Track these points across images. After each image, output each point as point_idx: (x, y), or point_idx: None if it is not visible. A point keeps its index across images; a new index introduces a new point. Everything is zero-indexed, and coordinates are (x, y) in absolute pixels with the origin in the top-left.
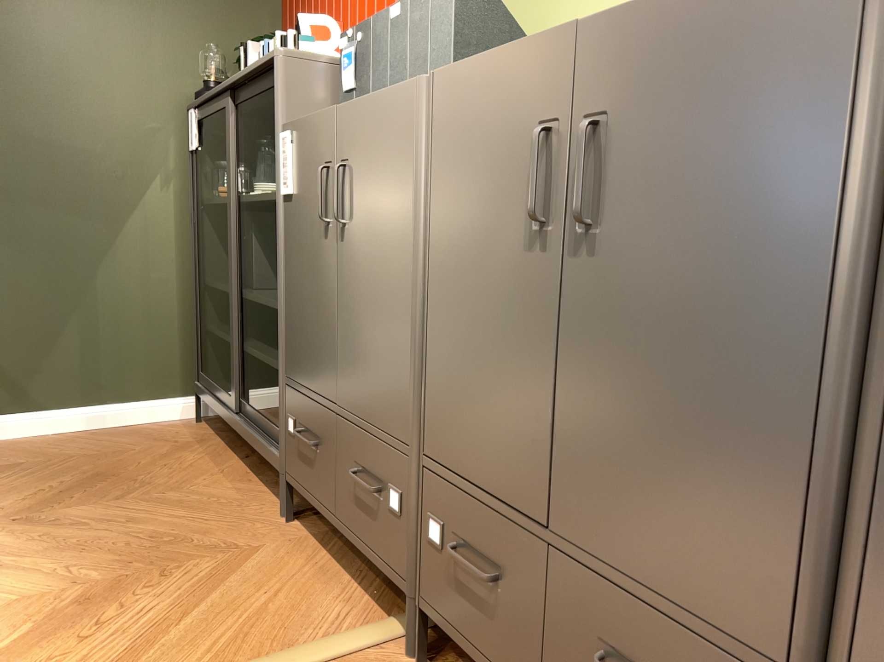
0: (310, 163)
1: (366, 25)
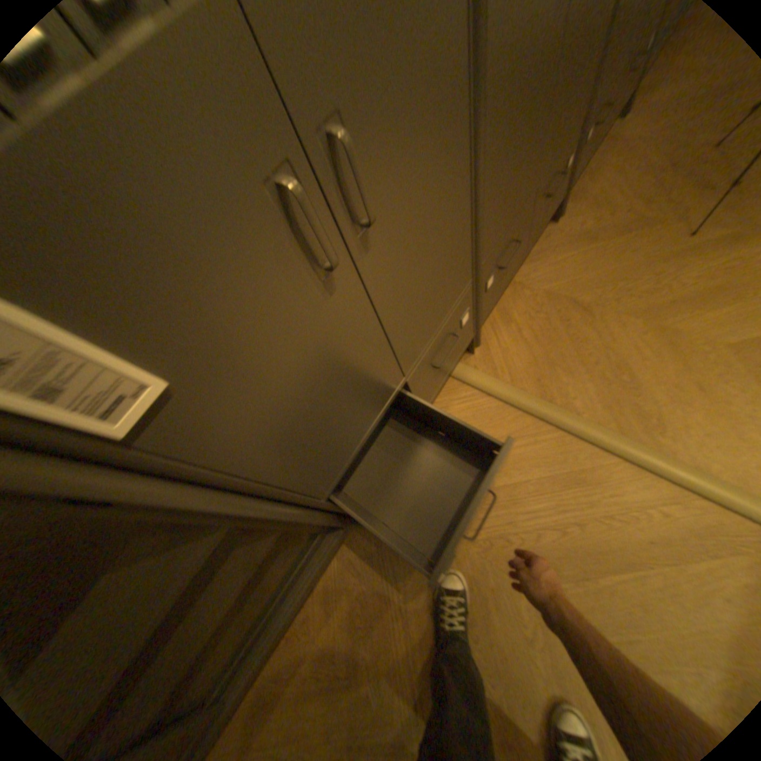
0: (193, 241)
1: None
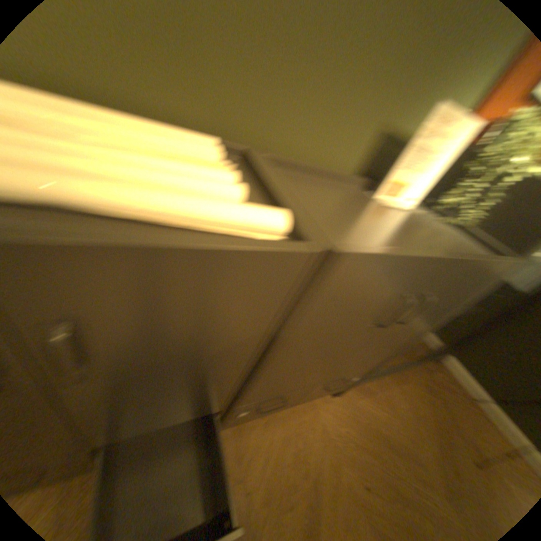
0: None
1: None
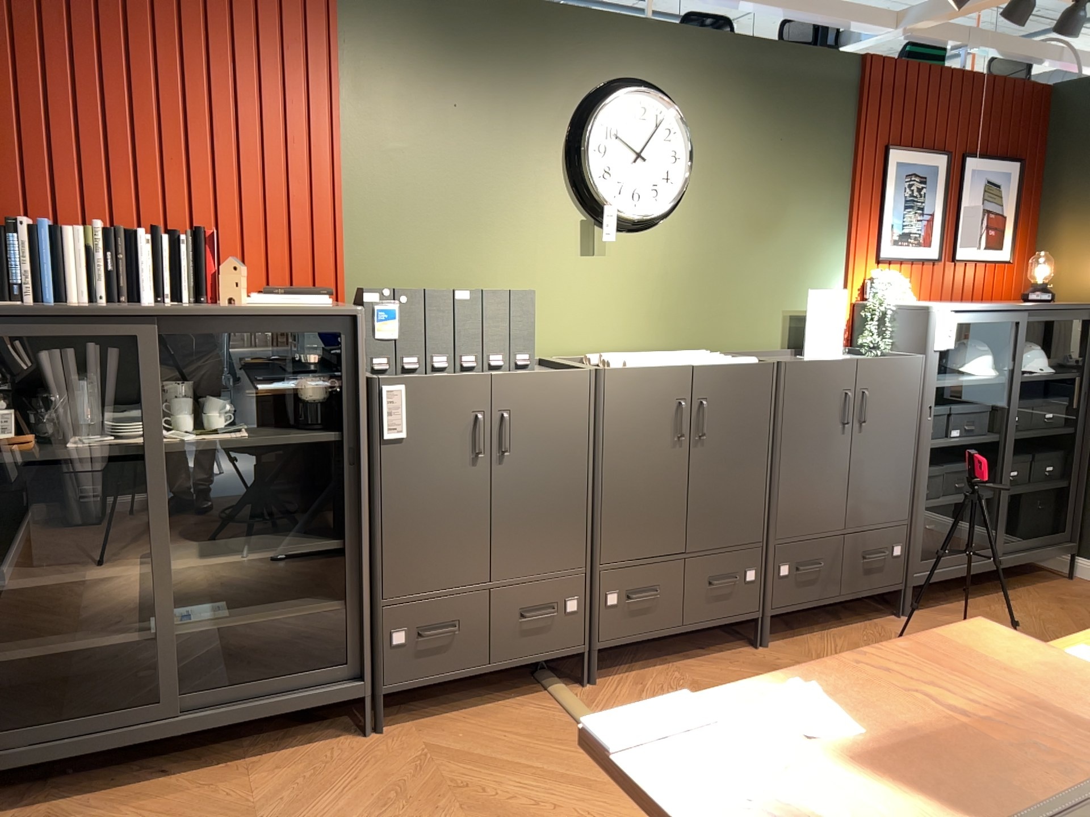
0: (442, 411)
1: (413, 289)
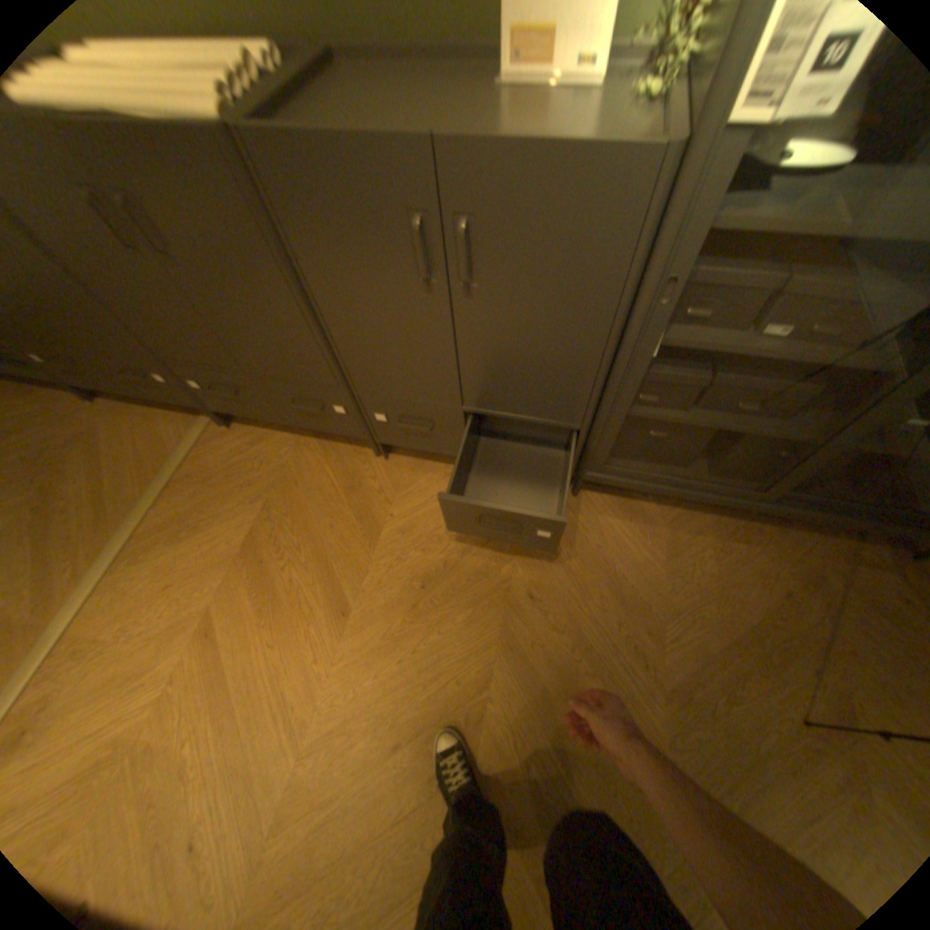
0: None
1: None
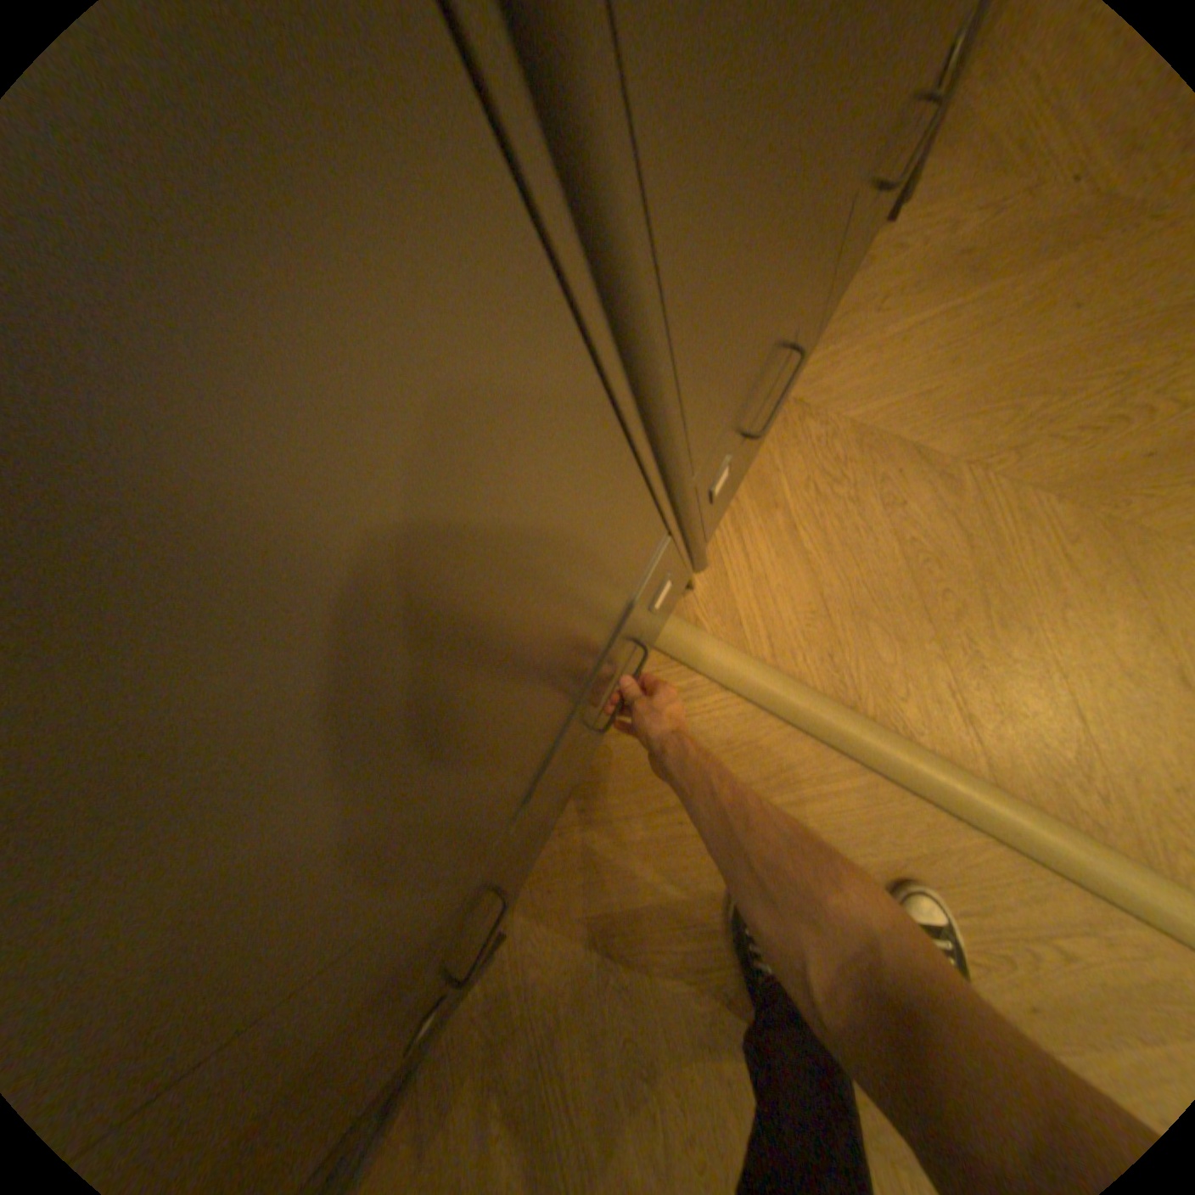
0: None
1: None
